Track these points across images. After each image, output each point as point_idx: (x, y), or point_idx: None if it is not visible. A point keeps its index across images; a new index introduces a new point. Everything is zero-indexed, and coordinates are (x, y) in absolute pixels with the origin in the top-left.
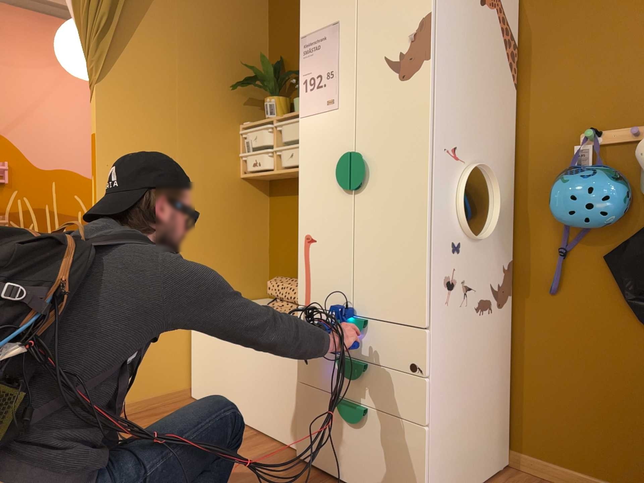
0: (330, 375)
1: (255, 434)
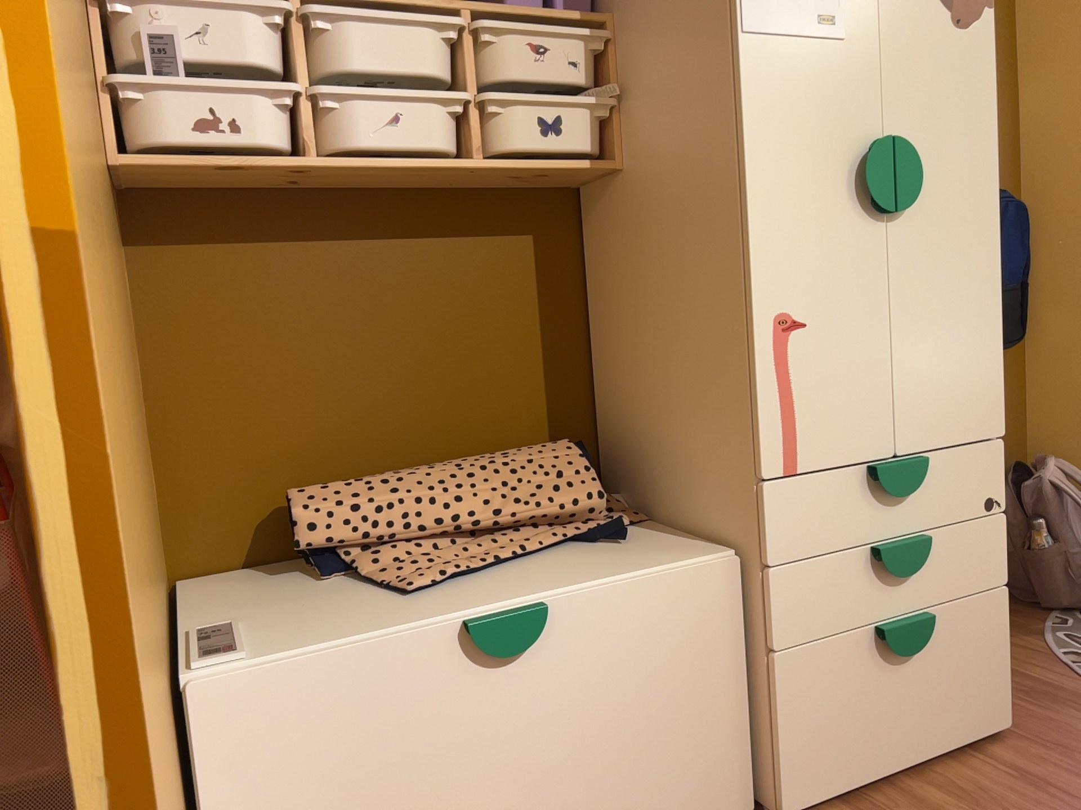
0: (854, 593)
1: None
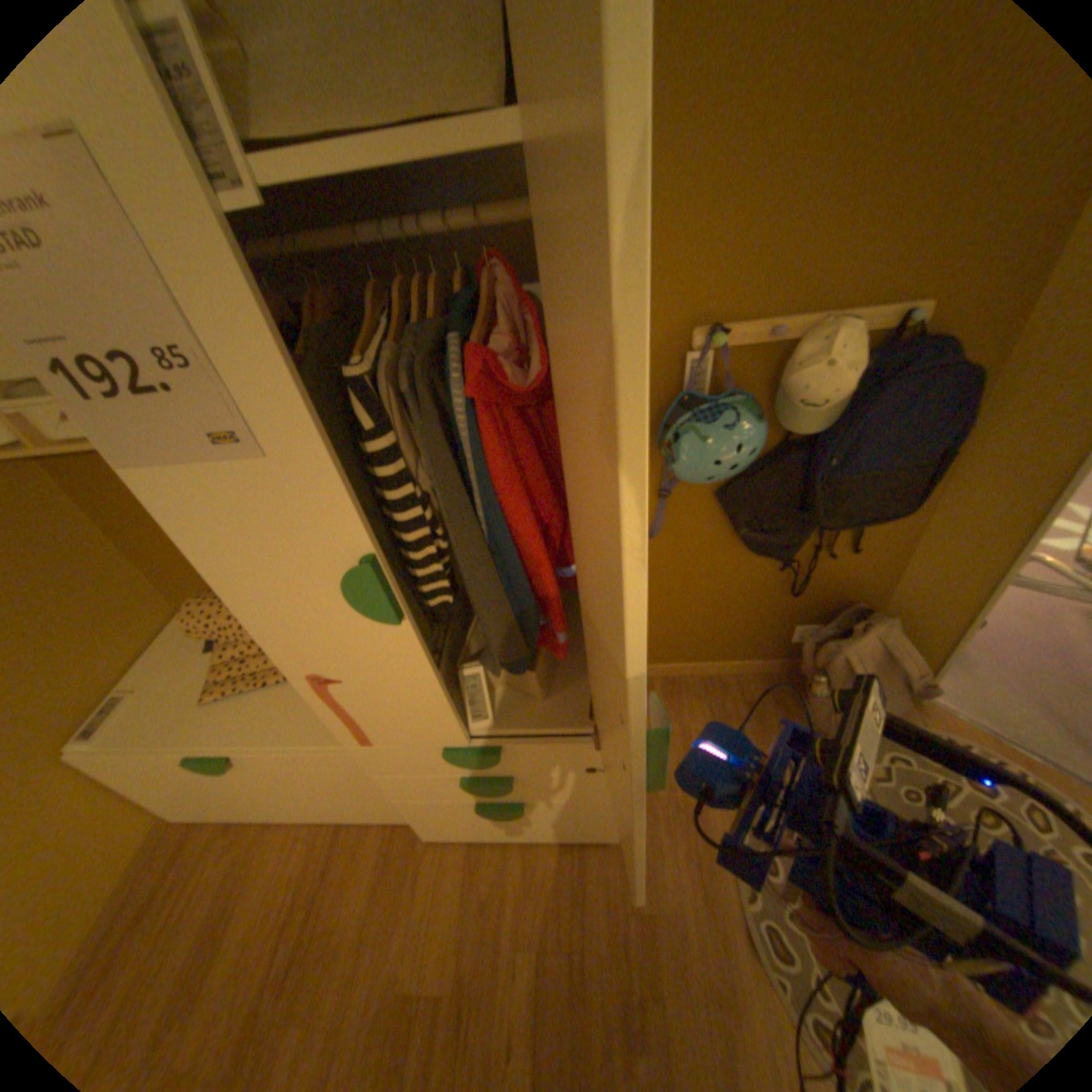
0: (450, 791)
1: (335, 830)
